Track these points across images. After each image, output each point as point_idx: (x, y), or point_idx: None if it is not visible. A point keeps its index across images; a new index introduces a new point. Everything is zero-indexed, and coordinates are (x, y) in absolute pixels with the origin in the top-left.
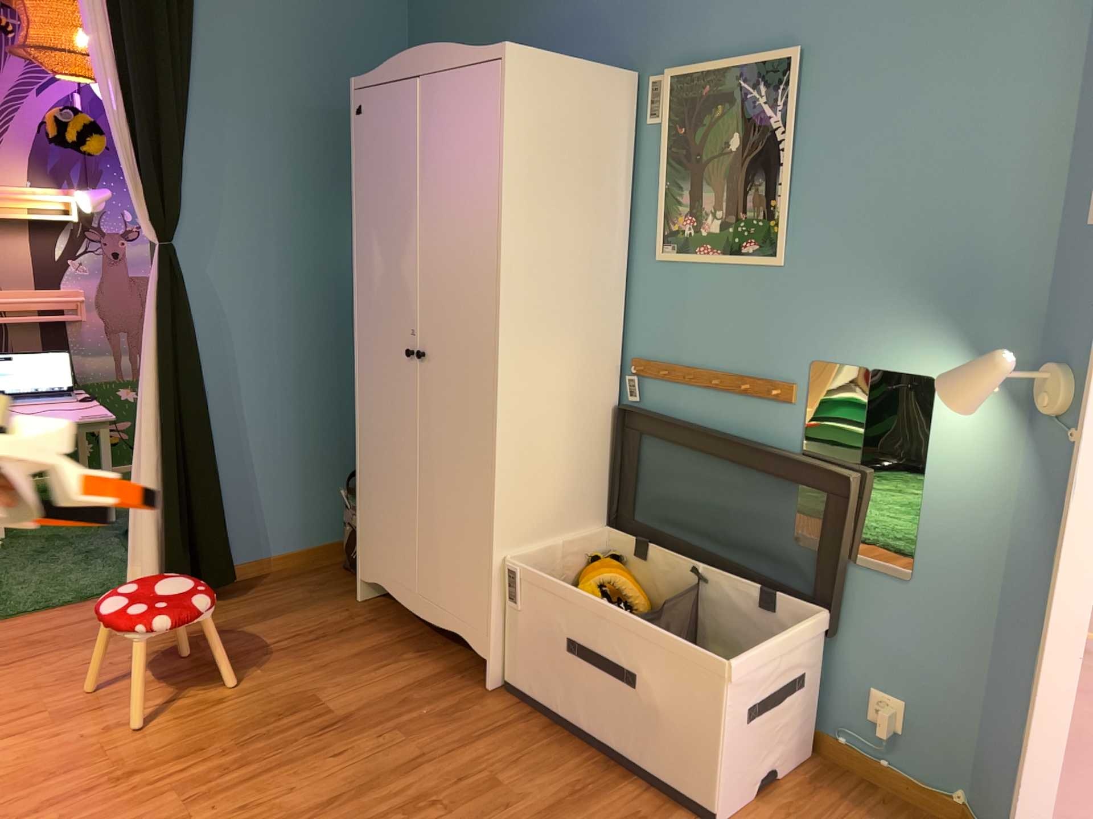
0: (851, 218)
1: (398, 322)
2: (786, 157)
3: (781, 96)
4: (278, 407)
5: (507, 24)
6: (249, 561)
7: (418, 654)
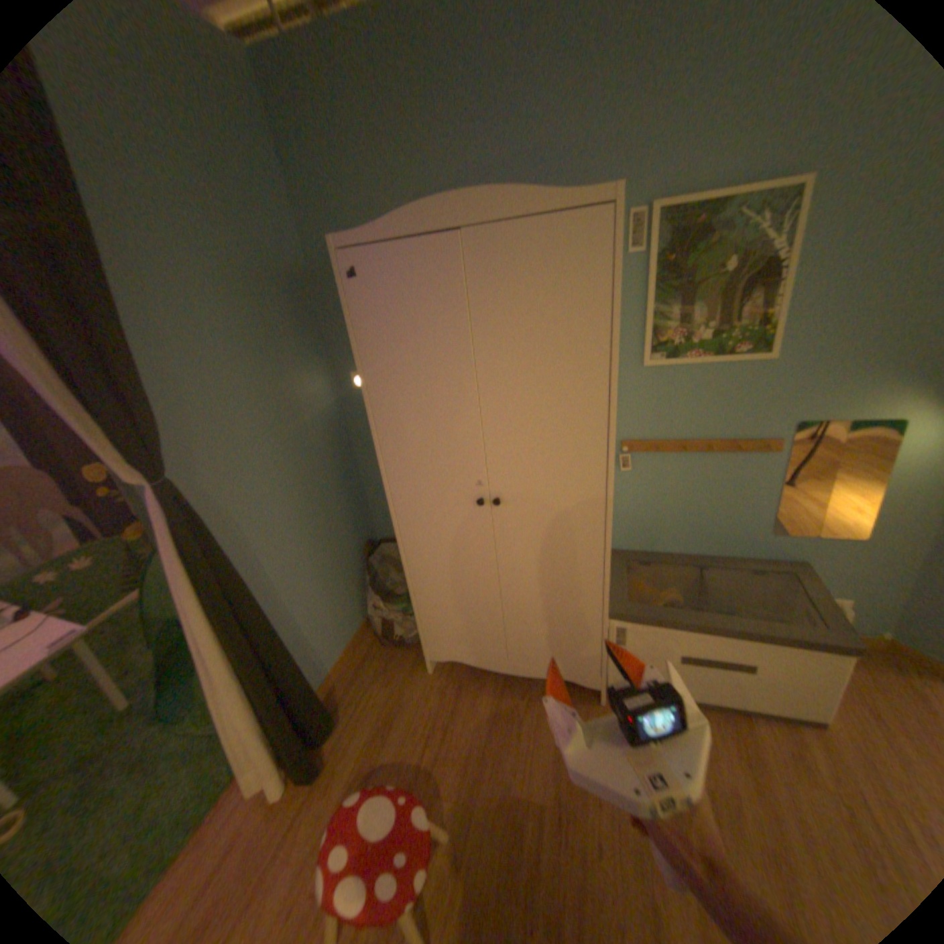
0: (847, 314)
1: (457, 476)
2: (791, 271)
3: (790, 218)
4: (299, 564)
5: (431, 160)
6: (319, 688)
7: (526, 699)
